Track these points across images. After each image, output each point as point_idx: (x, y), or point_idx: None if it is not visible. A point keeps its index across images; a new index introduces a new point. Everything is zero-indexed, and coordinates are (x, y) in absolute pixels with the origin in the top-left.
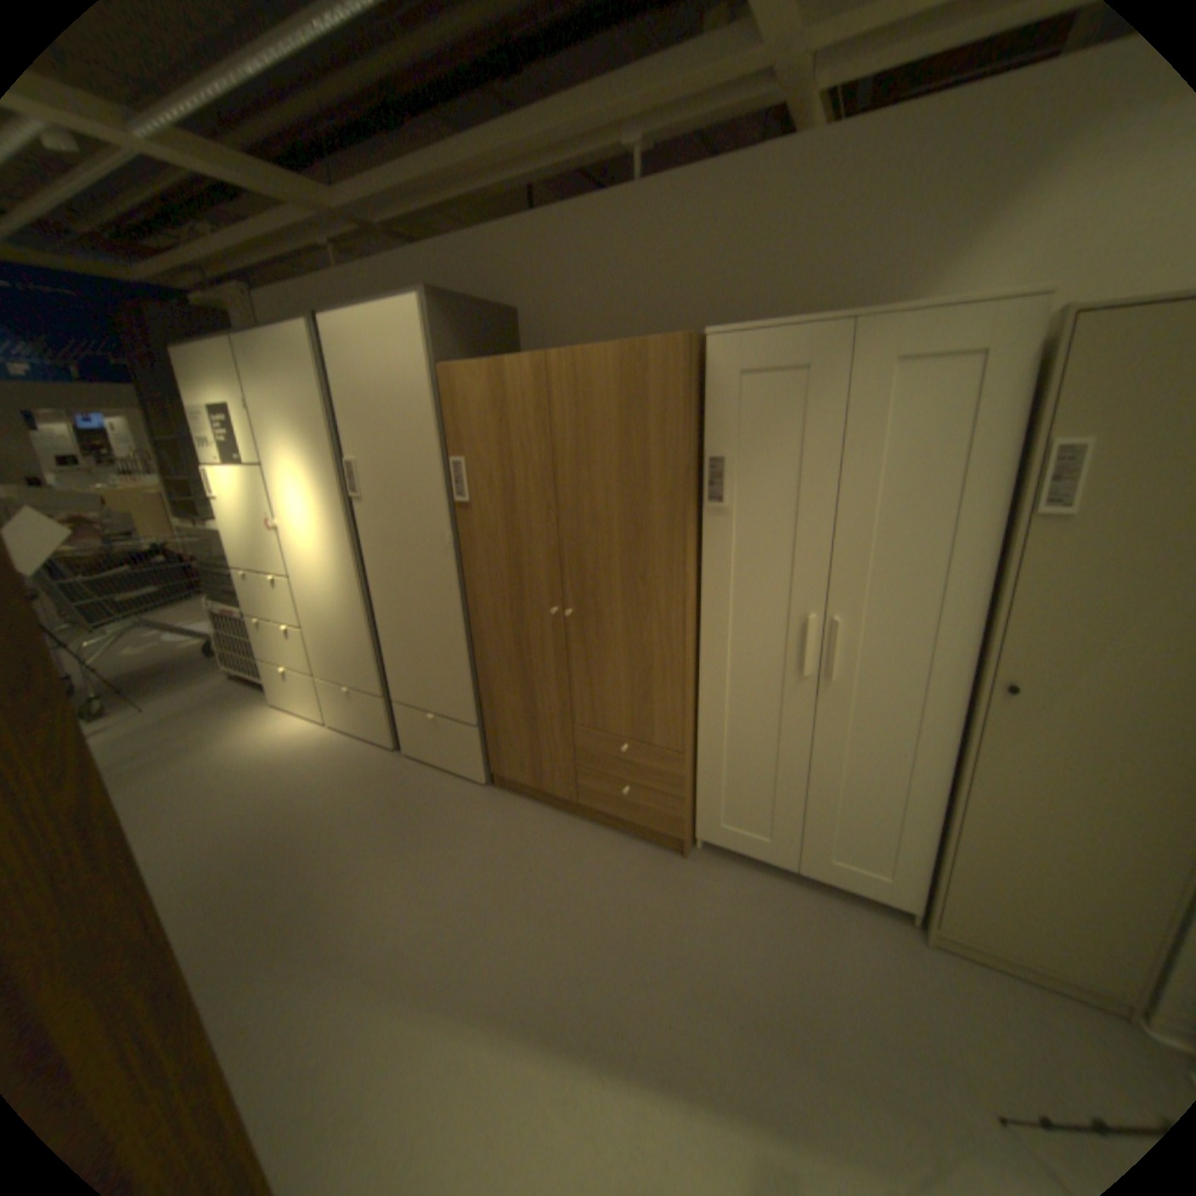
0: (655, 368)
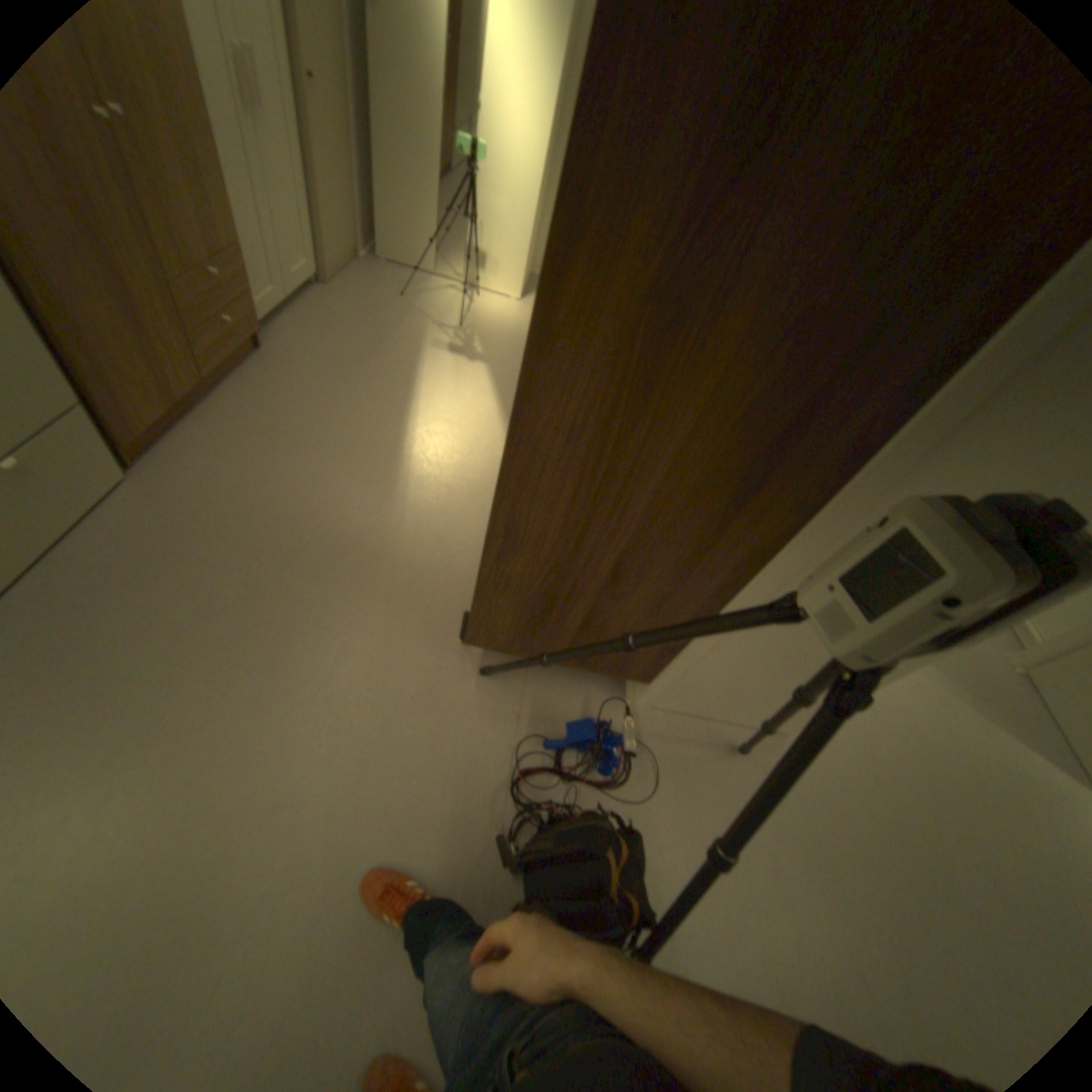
0: None
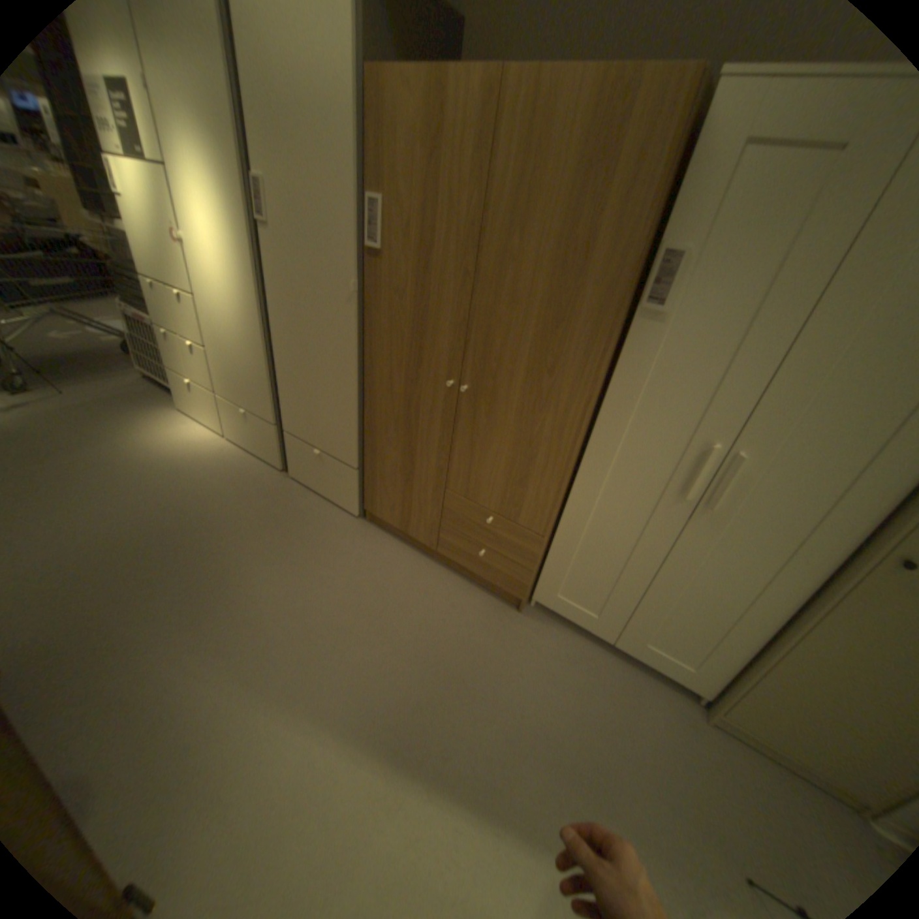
0: (641, 112)
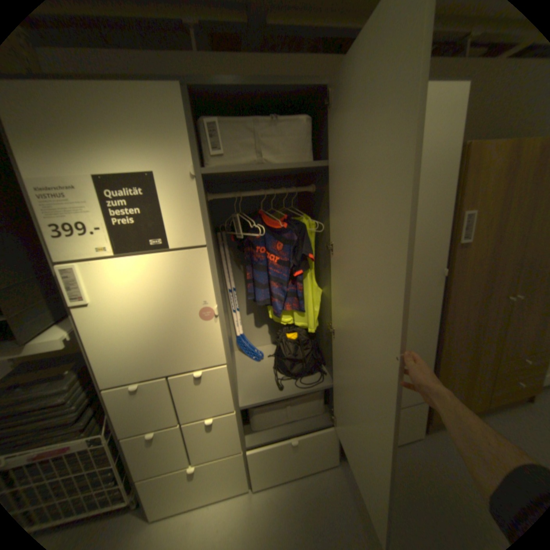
0: None
